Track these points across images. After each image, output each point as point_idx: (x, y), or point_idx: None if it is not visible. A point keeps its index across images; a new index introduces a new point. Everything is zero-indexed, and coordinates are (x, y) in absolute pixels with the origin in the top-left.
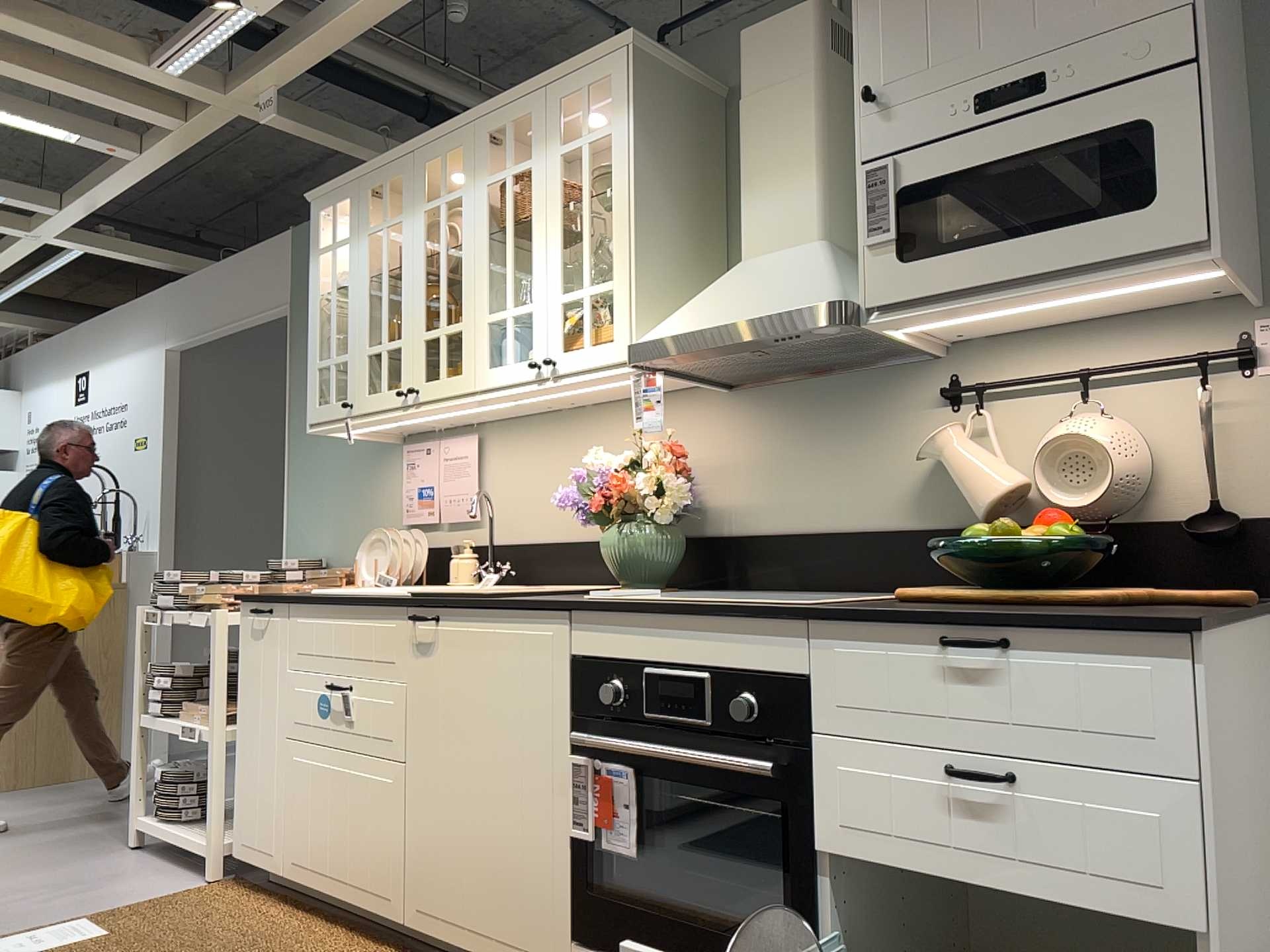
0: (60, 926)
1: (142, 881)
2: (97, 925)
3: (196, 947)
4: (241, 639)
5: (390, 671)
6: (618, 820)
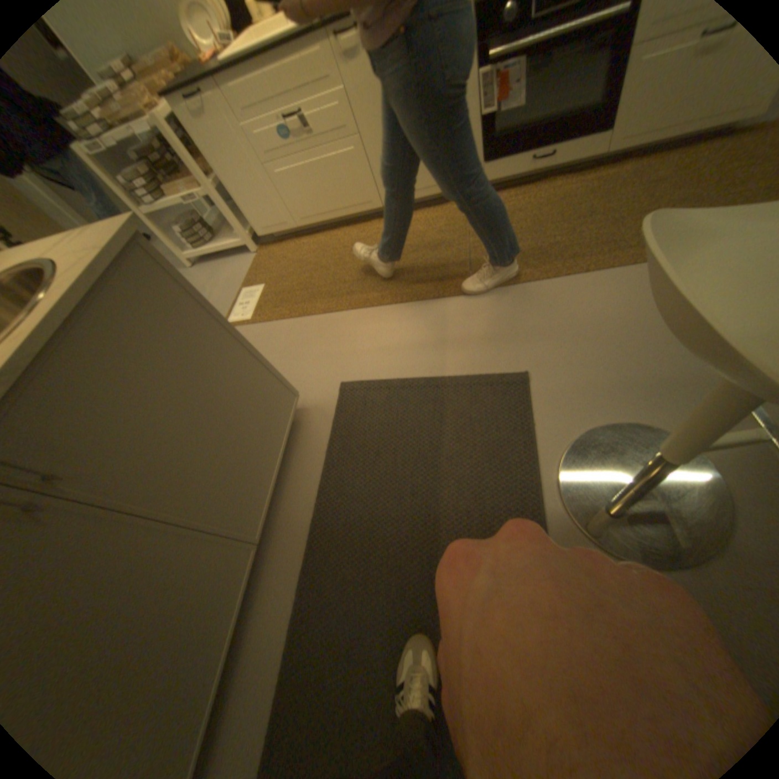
0: (240, 295)
1: (227, 269)
2: (252, 285)
3: (308, 264)
4: (183, 123)
5: (327, 81)
6: (512, 89)
